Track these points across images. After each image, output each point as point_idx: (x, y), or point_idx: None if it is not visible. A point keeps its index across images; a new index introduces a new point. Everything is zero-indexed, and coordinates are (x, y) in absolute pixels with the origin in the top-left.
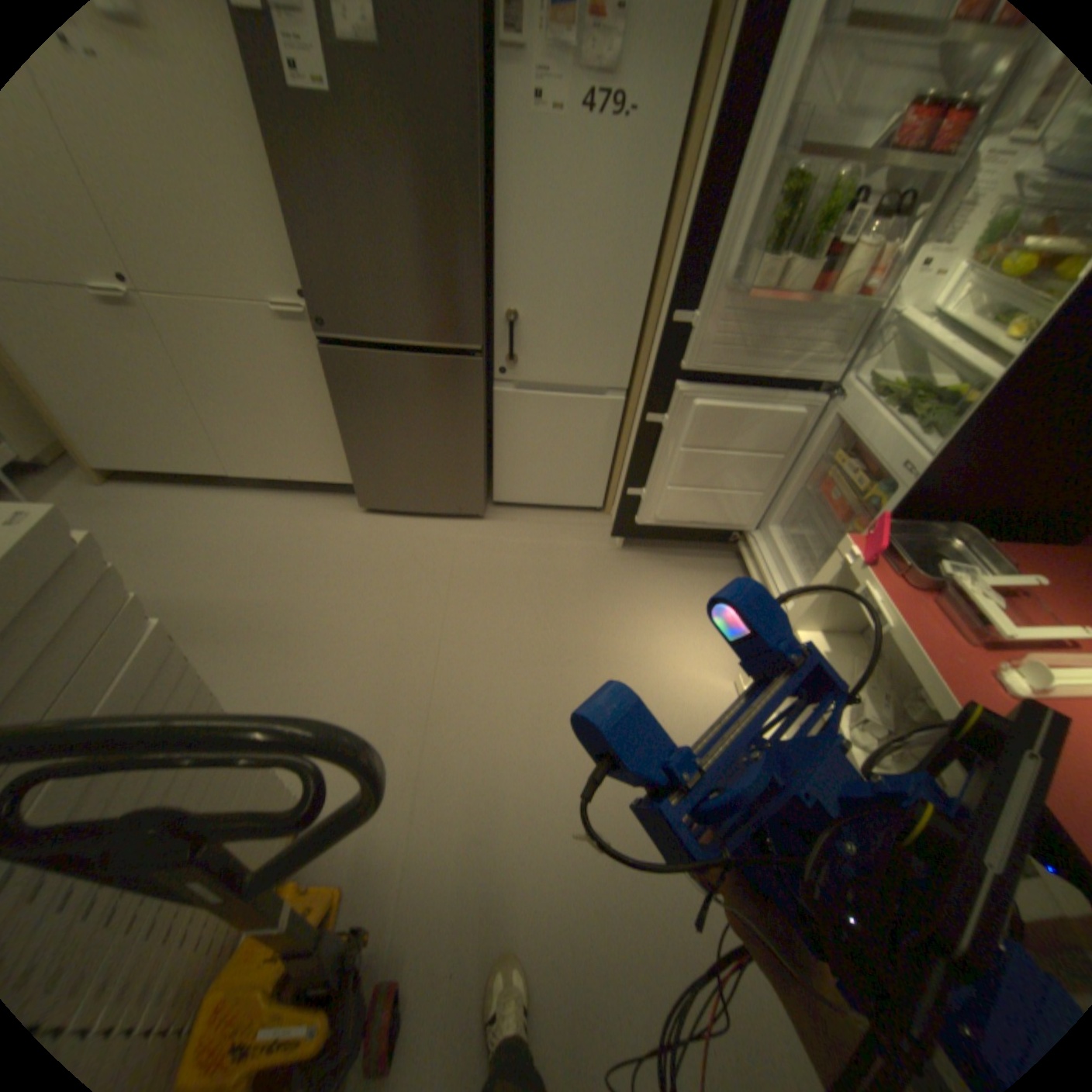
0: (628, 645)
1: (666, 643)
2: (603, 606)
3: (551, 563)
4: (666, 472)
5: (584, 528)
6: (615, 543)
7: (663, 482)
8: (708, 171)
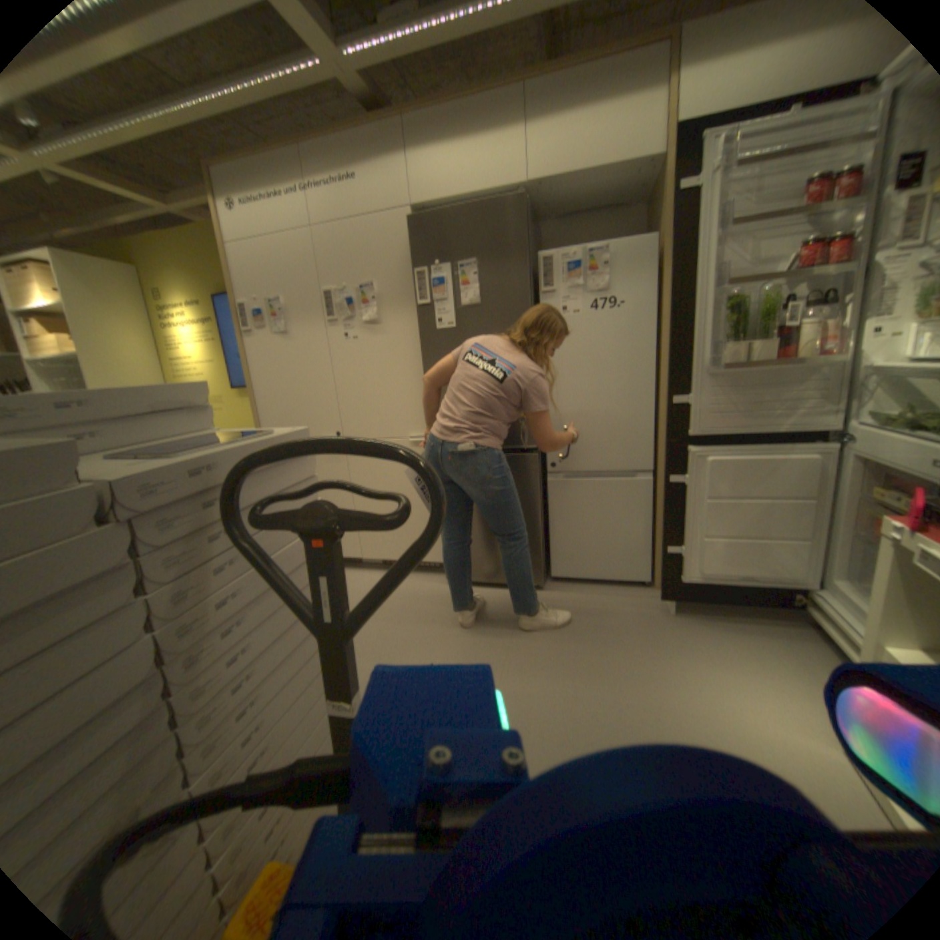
0: (692, 696)
1: (739, 699)
2: (660, 660)
3: (604, 622)
4: (699, 525)
5: (635, 598)
6: (667, 610)
7: (698, 535)
8: (675, 317)
